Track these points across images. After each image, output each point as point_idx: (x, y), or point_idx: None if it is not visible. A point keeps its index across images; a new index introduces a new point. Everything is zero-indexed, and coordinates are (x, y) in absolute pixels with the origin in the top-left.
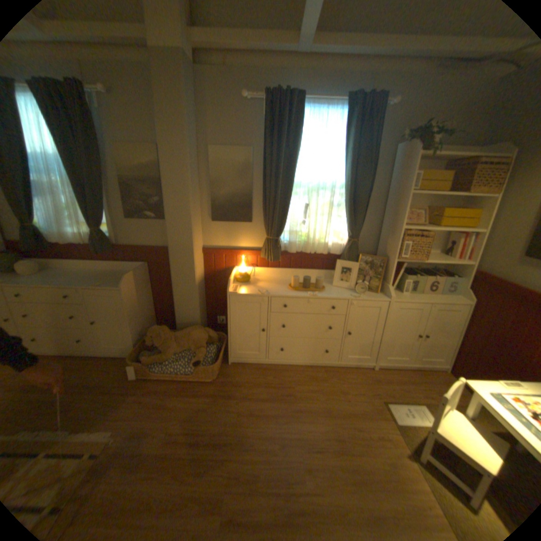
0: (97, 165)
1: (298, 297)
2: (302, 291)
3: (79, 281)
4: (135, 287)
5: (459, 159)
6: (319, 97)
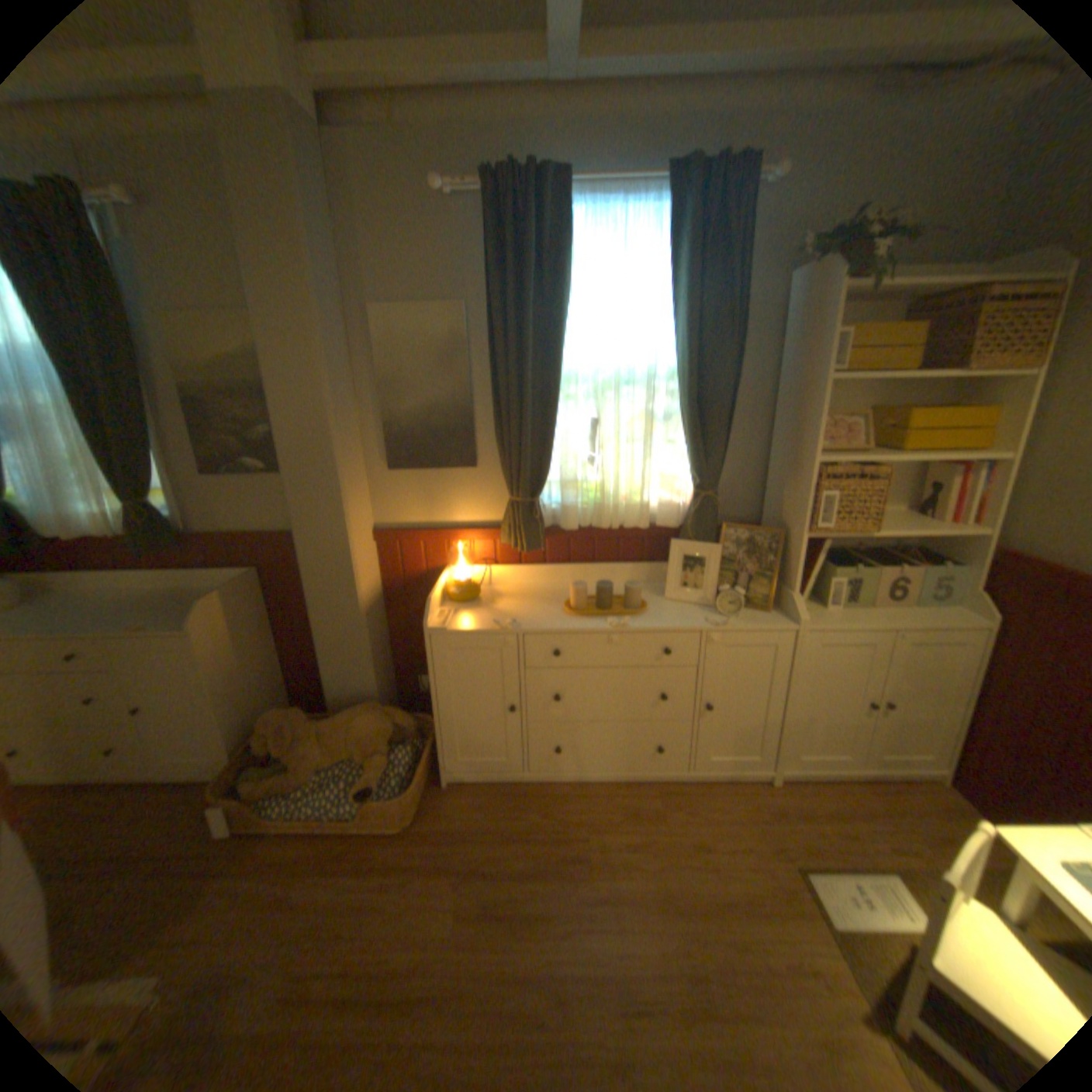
0: (128, 365)
1: (586, 633)
2: (596, 616)
3: (103, 621)
4: (227, 626)
5: (938, 295)
6: (603, 178)
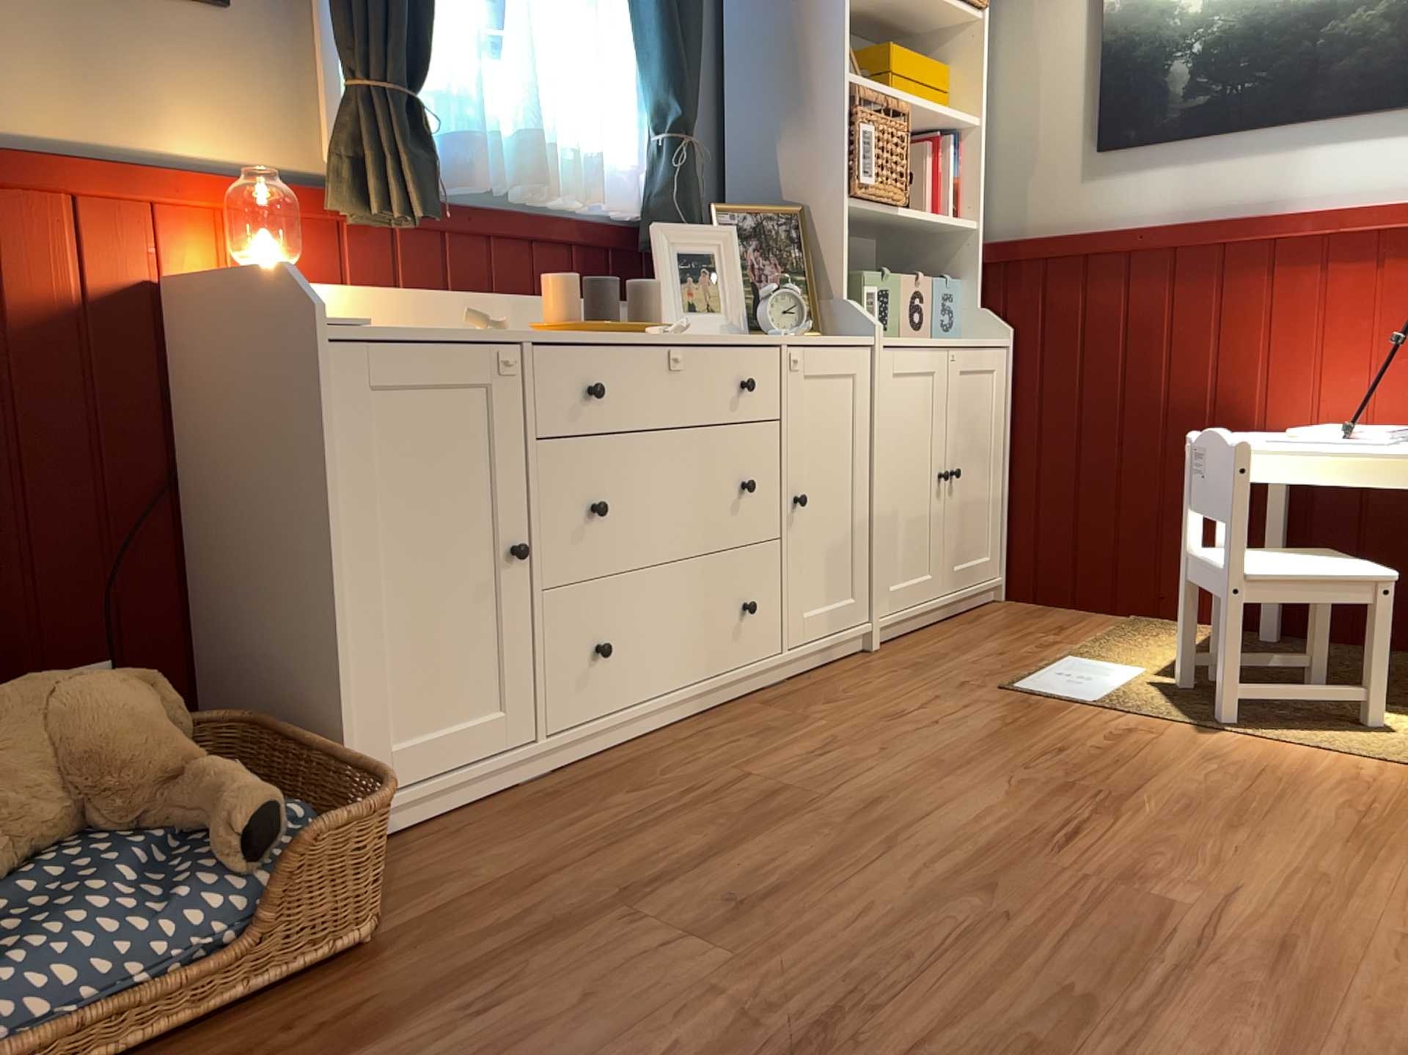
0: None
1: (633, 343)
2: (613, 334)
3: None
4: None
5: None
6: None
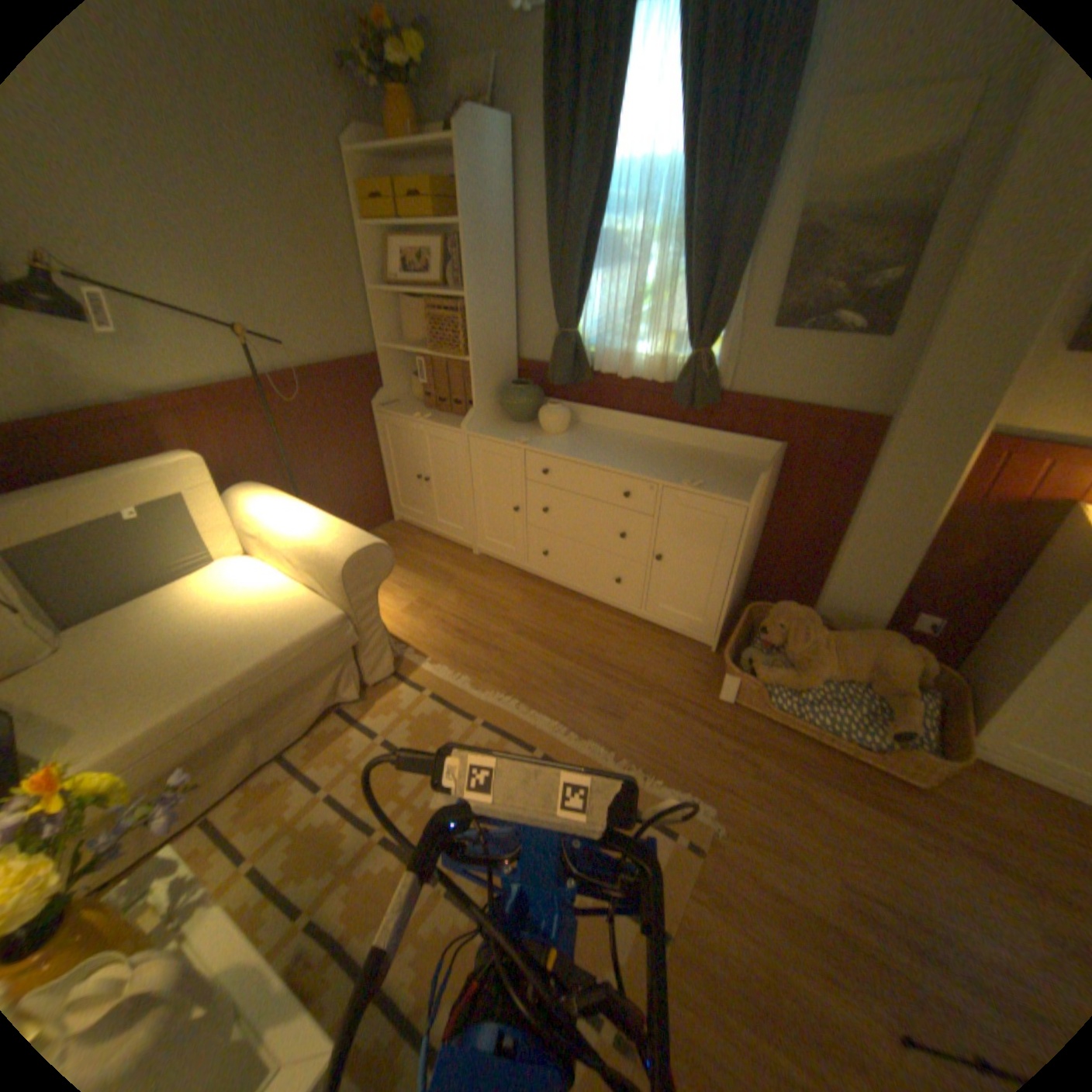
0: (770, 177)
1: None
2: None
3: (651, 465)
4: (762, 501)
5: None
6: None
